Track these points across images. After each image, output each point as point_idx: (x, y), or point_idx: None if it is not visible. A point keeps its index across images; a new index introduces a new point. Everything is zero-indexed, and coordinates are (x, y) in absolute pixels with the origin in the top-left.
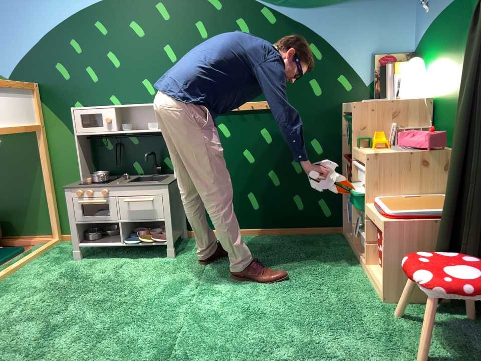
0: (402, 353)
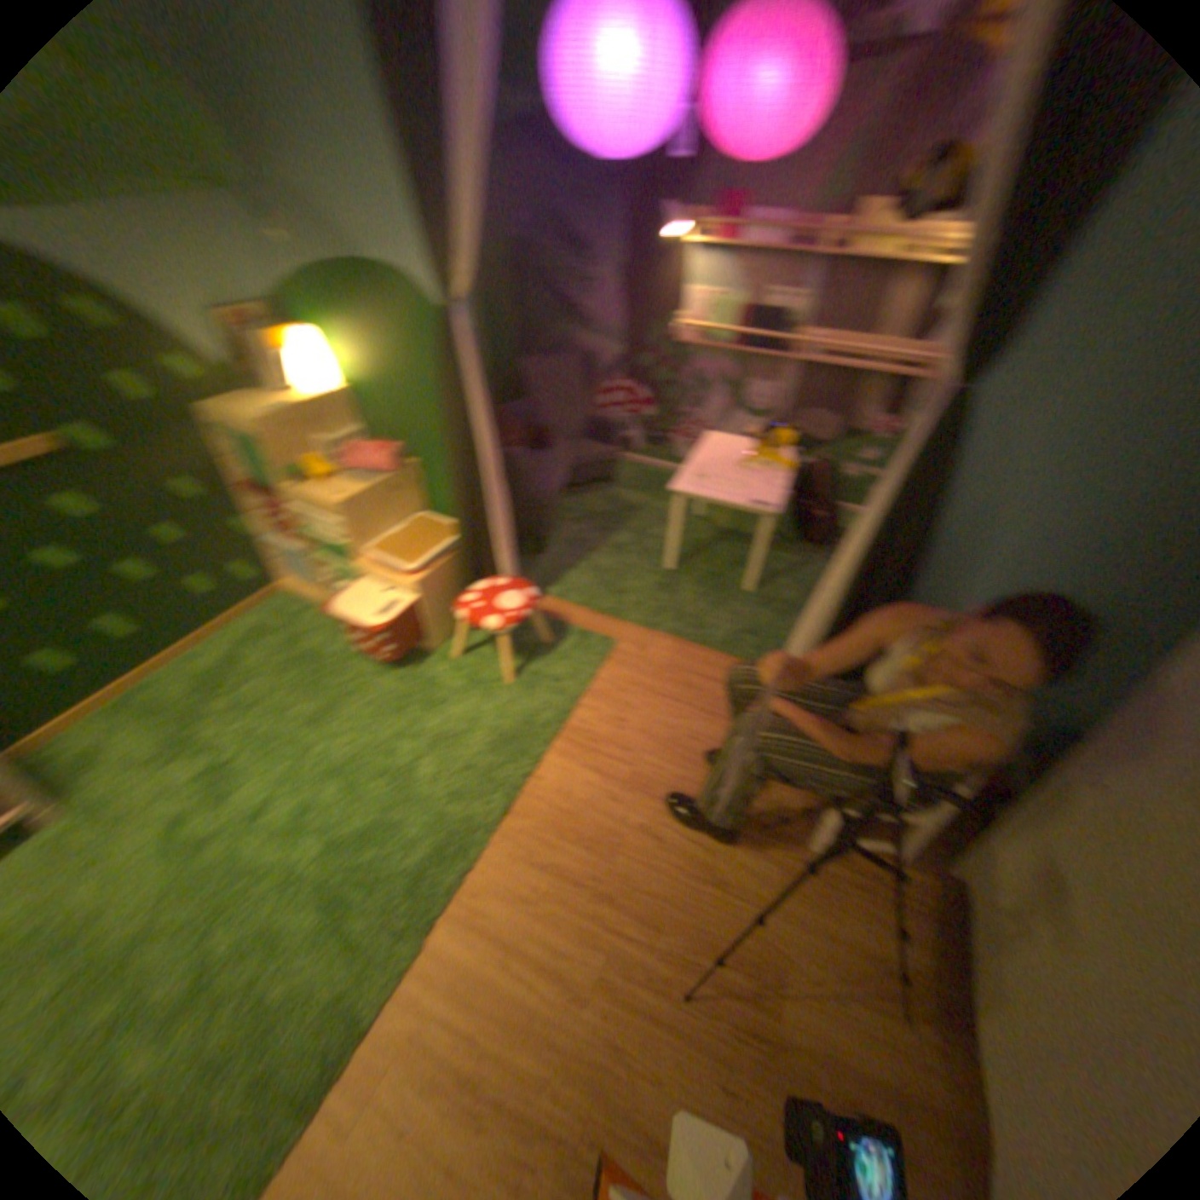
0: (488, 688)
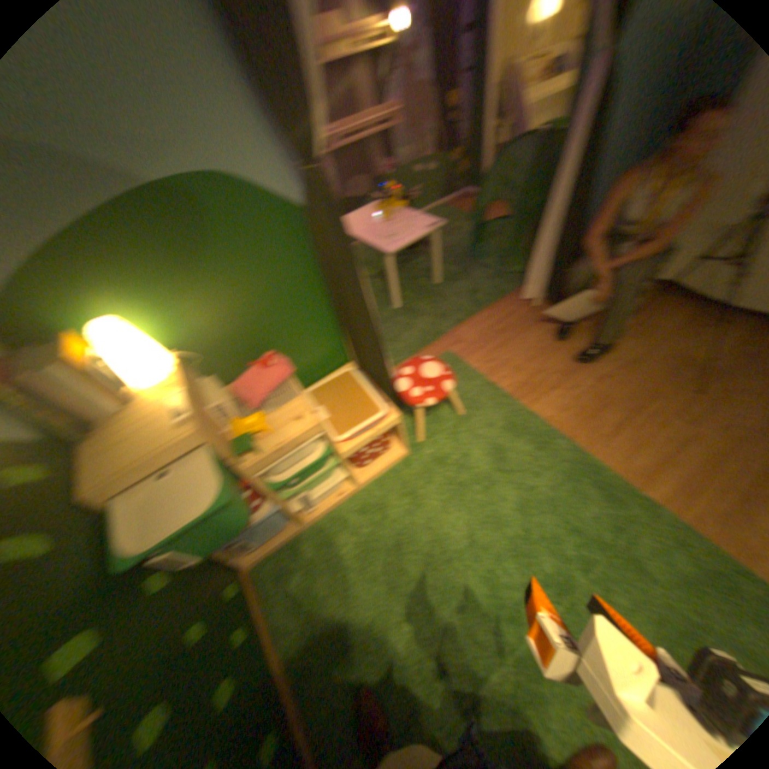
0: (461, 424)
